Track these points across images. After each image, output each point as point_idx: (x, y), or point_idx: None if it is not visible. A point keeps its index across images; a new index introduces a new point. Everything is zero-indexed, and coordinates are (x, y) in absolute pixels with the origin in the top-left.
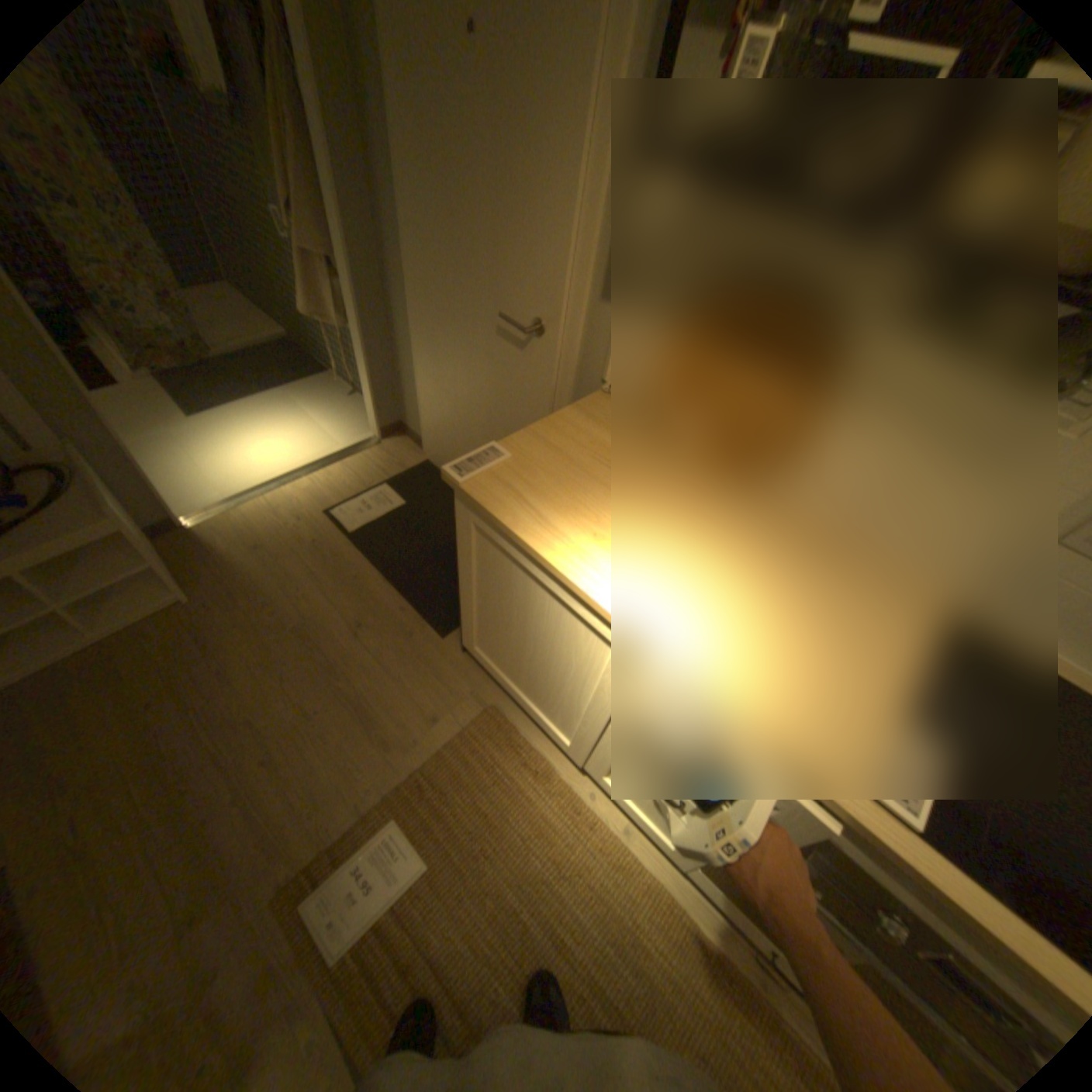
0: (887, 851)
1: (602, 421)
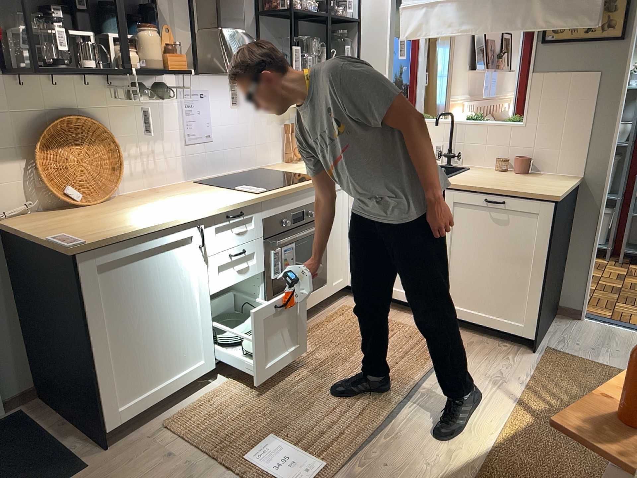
0: (270, 197)
1: (36, 221)
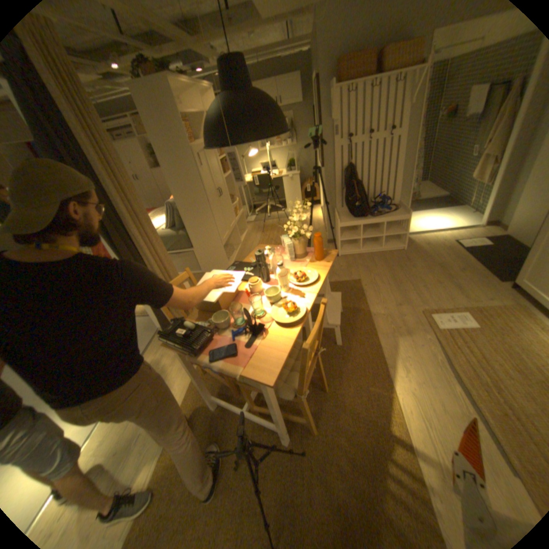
0: None
1: None
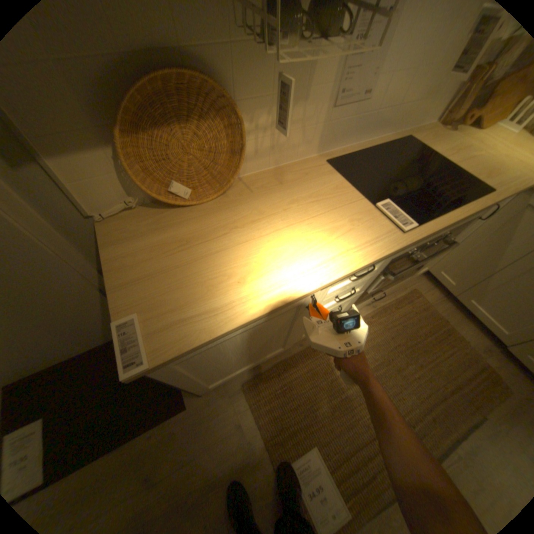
0: (419, 240)
1: (131, 235)
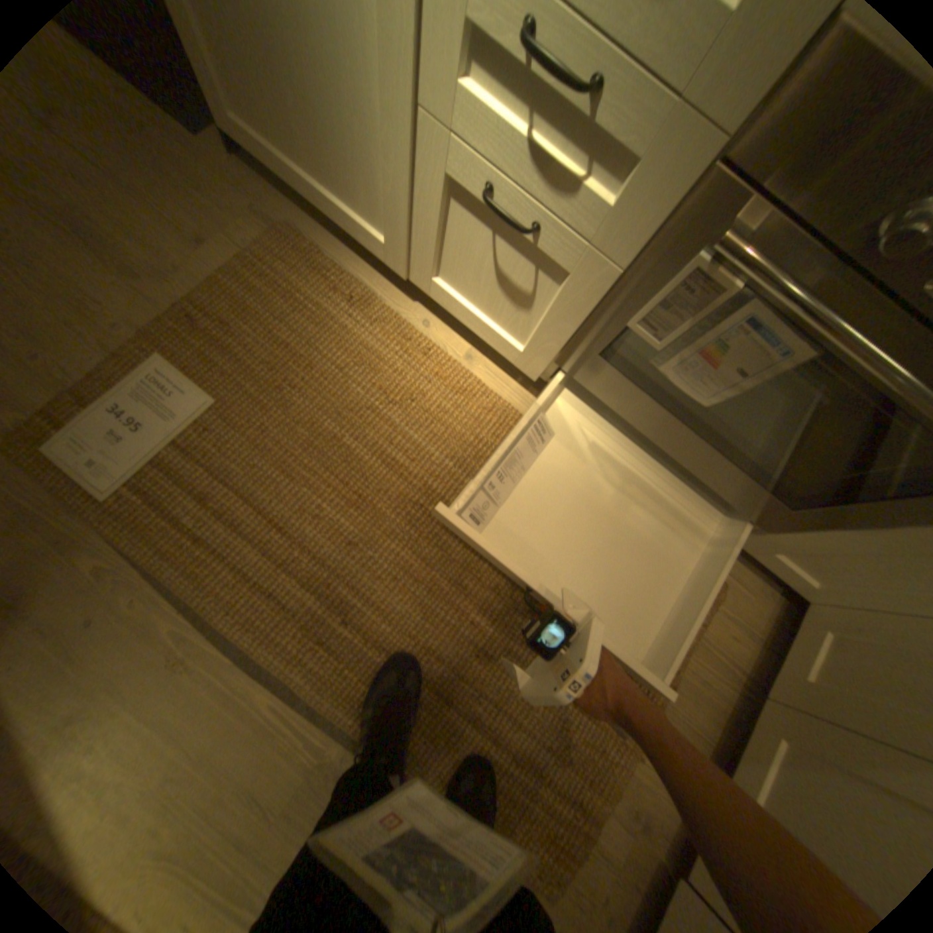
0: None
1: None
